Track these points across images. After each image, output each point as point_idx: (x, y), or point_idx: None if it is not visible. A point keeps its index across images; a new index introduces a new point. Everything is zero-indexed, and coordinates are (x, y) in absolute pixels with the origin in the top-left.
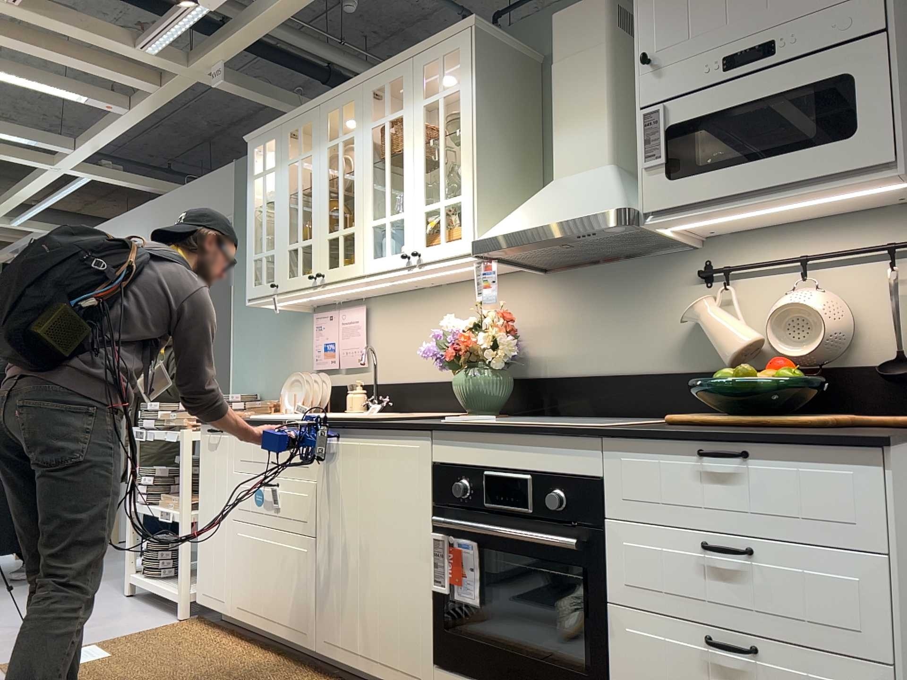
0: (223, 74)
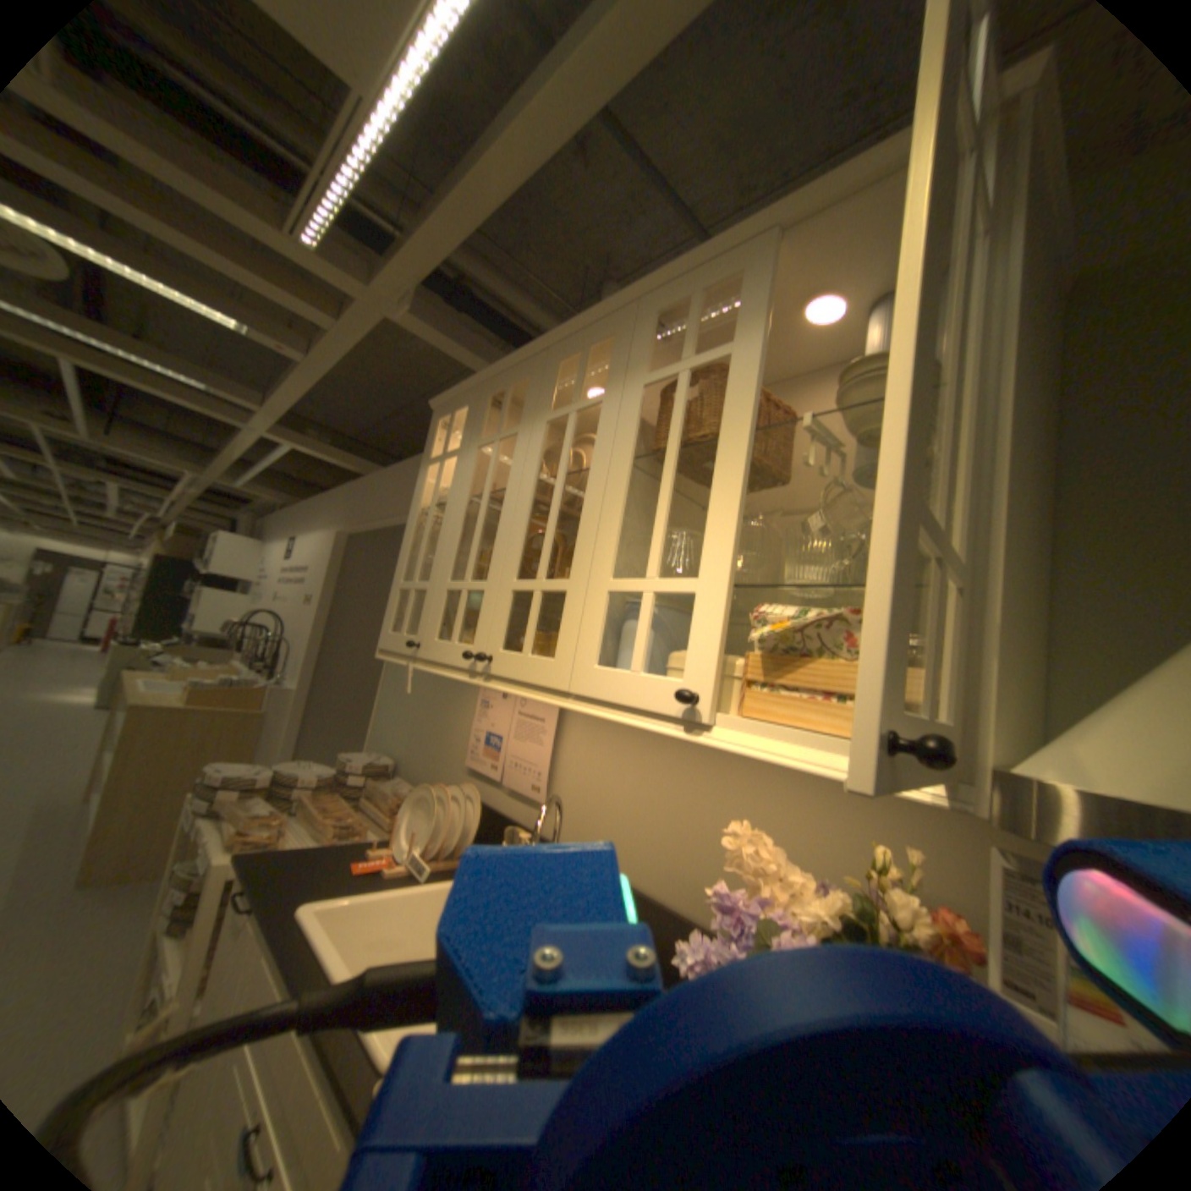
0: (411, 293)
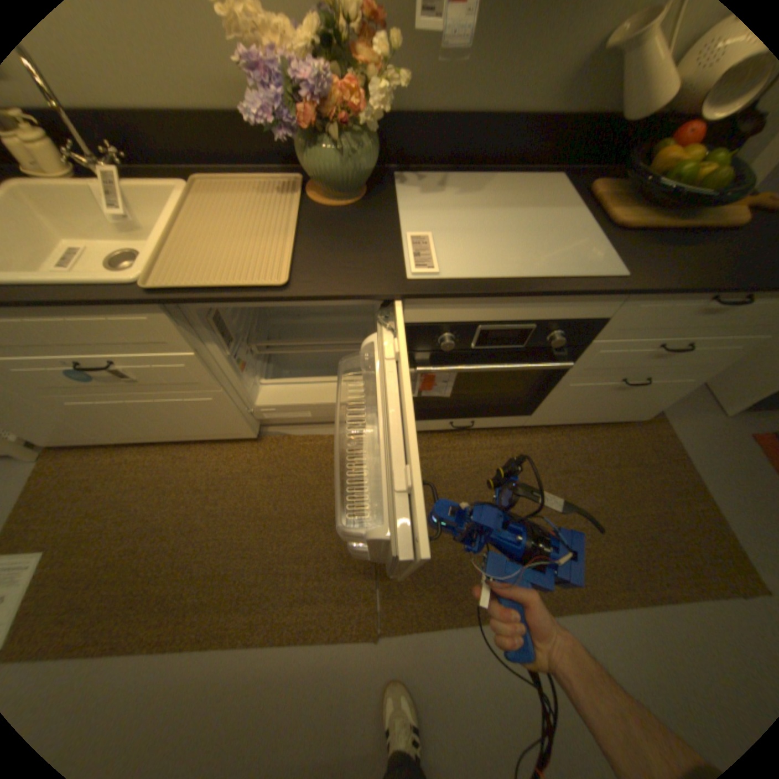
0: None
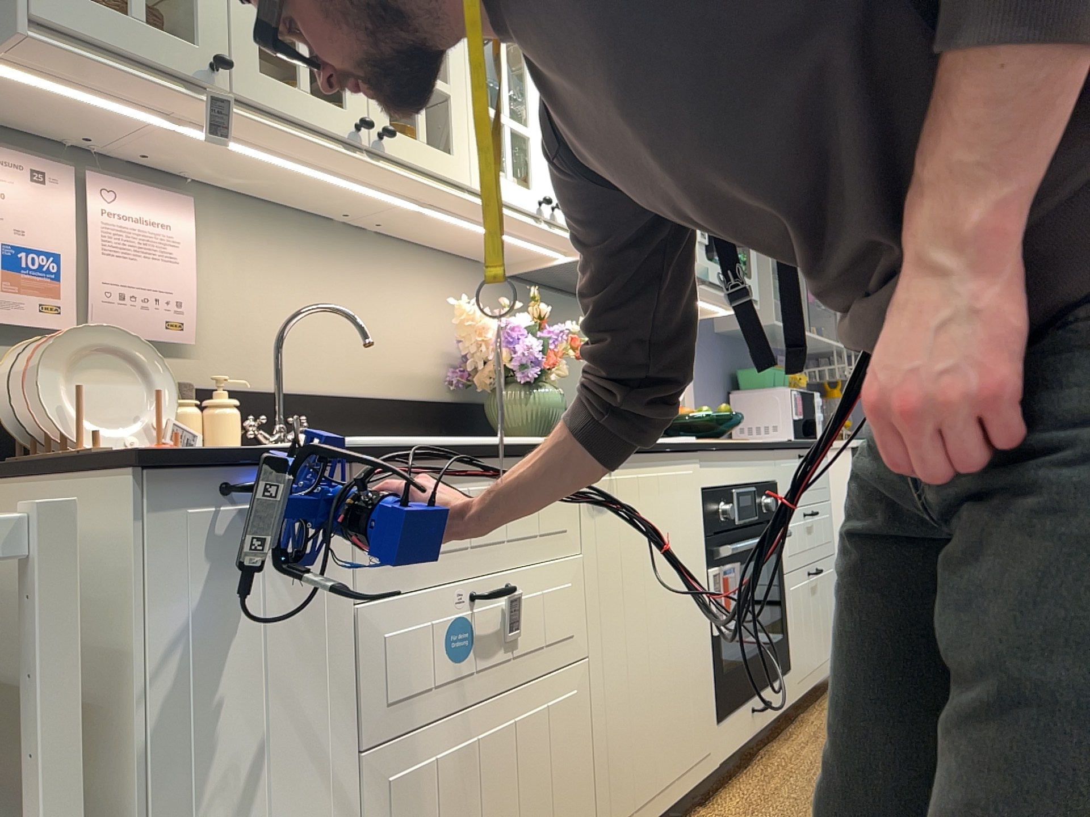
0: None
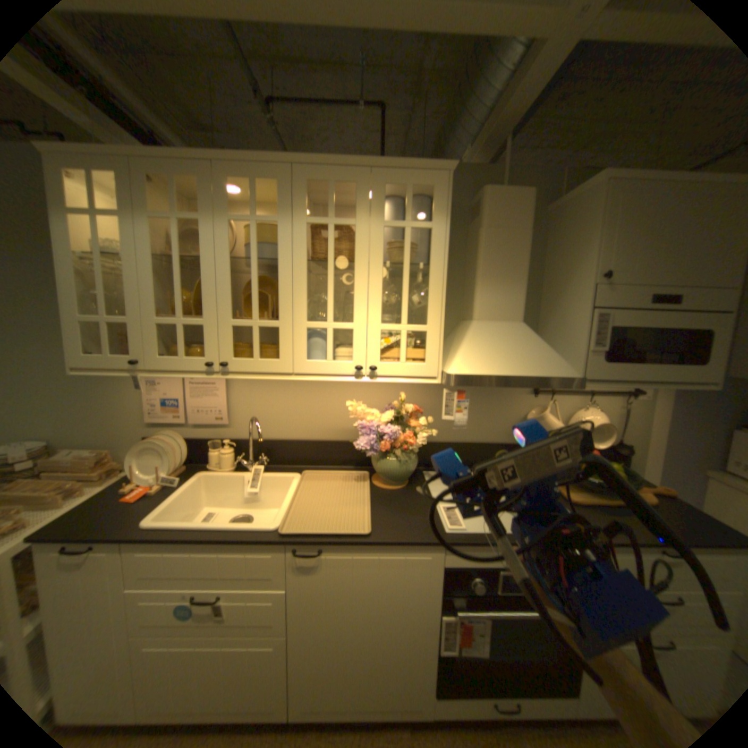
0: None
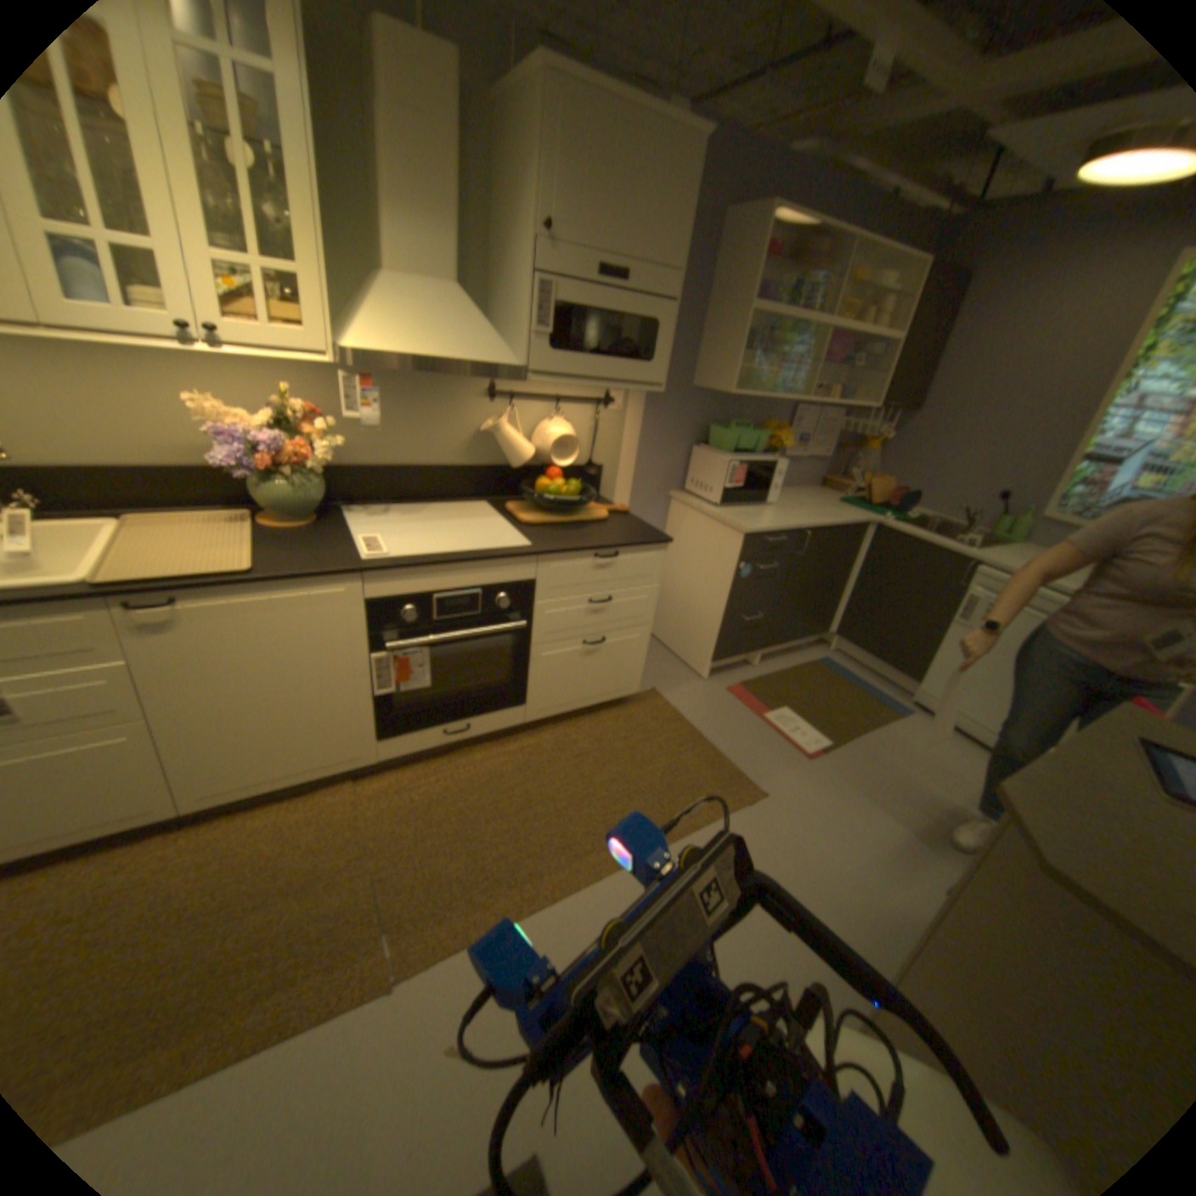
0: None
